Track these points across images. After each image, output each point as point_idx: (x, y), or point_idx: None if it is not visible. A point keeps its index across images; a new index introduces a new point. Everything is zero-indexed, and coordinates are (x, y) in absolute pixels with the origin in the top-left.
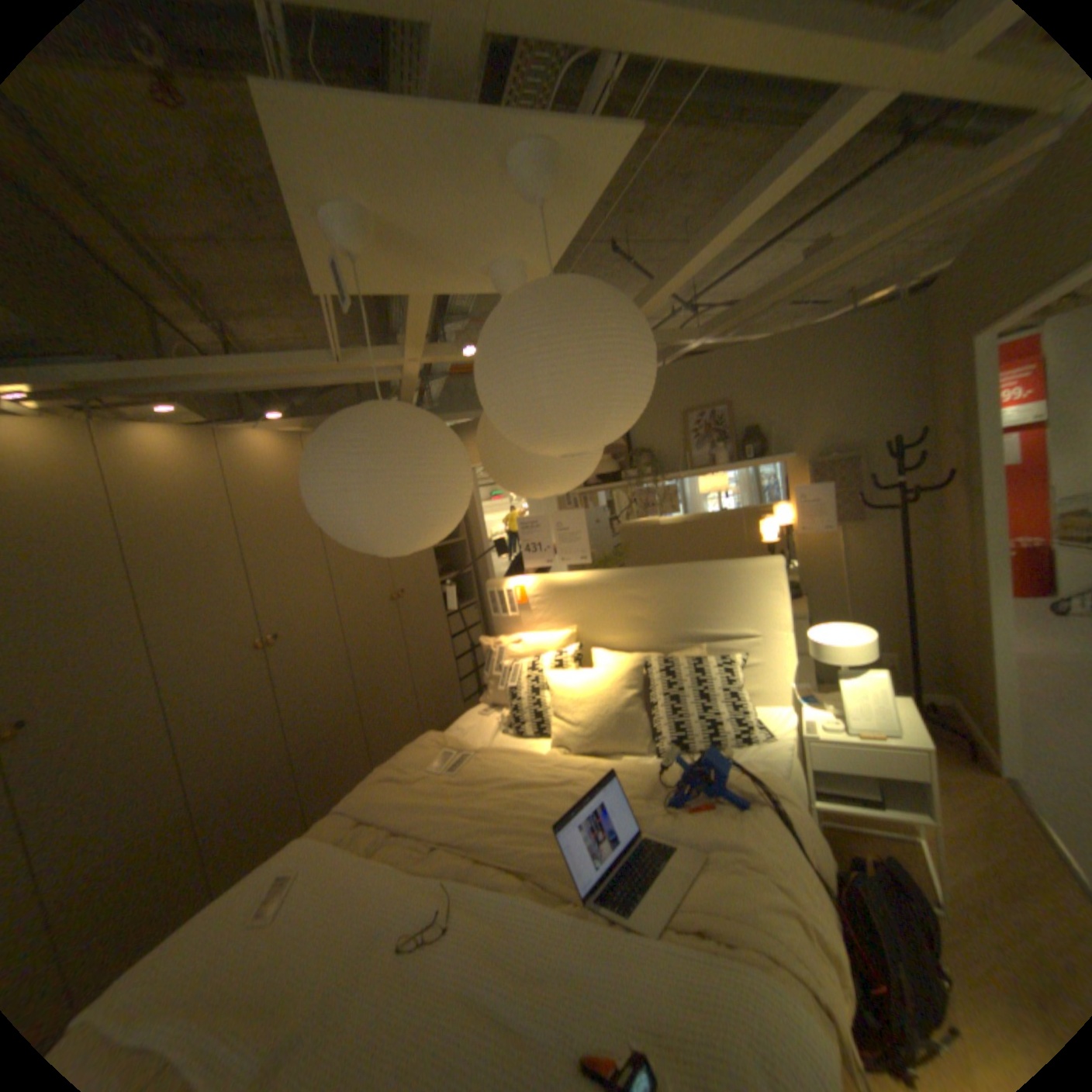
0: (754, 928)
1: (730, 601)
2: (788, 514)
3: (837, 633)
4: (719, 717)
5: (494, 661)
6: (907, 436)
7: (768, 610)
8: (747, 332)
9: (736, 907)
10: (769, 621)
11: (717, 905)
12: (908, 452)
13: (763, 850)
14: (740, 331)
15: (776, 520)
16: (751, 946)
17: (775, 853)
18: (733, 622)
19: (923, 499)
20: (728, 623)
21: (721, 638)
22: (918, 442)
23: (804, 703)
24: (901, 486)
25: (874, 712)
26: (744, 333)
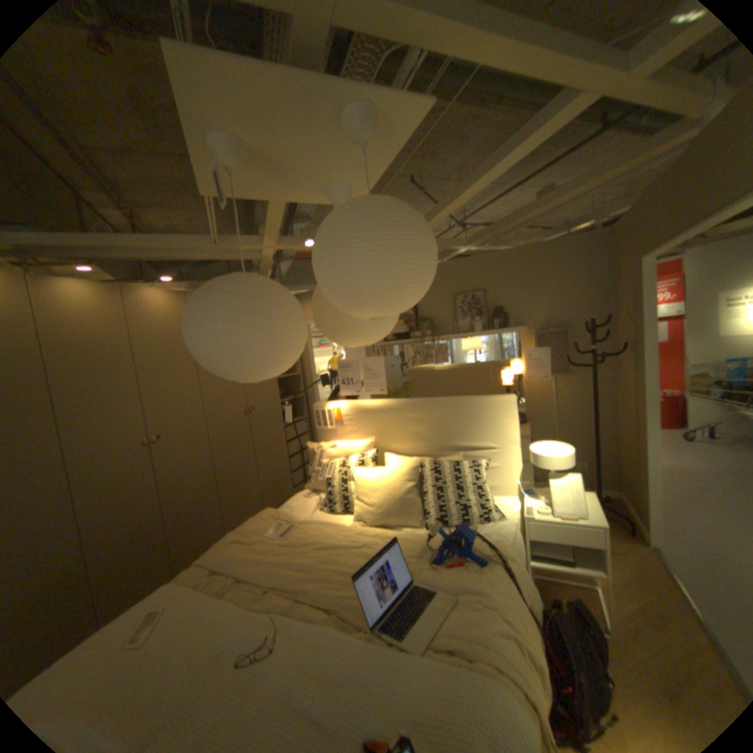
0: (487, 648)
1: (480, 423)
2: (520, 367)
3: (549, 448)
4: (469, 503)
5: (317, 459)
6: (598, 319)
7: (504, 430)
8: (498, 244)
9: (475, 633)
10: (505, 438)
11: (463, 632)
12: (598, 330)
13: (495, 594)
14: (493, 243)
15: (512, 371)
16: (485, 660)
17: (503, 596)
18: (481, 438)
19: (606, 361)
20: (478, 439)
21: (473, 448)
22: (605, 324)
23: (525, 494)
24: (593, 352)
25: (571, 501)
26: (496, 245)
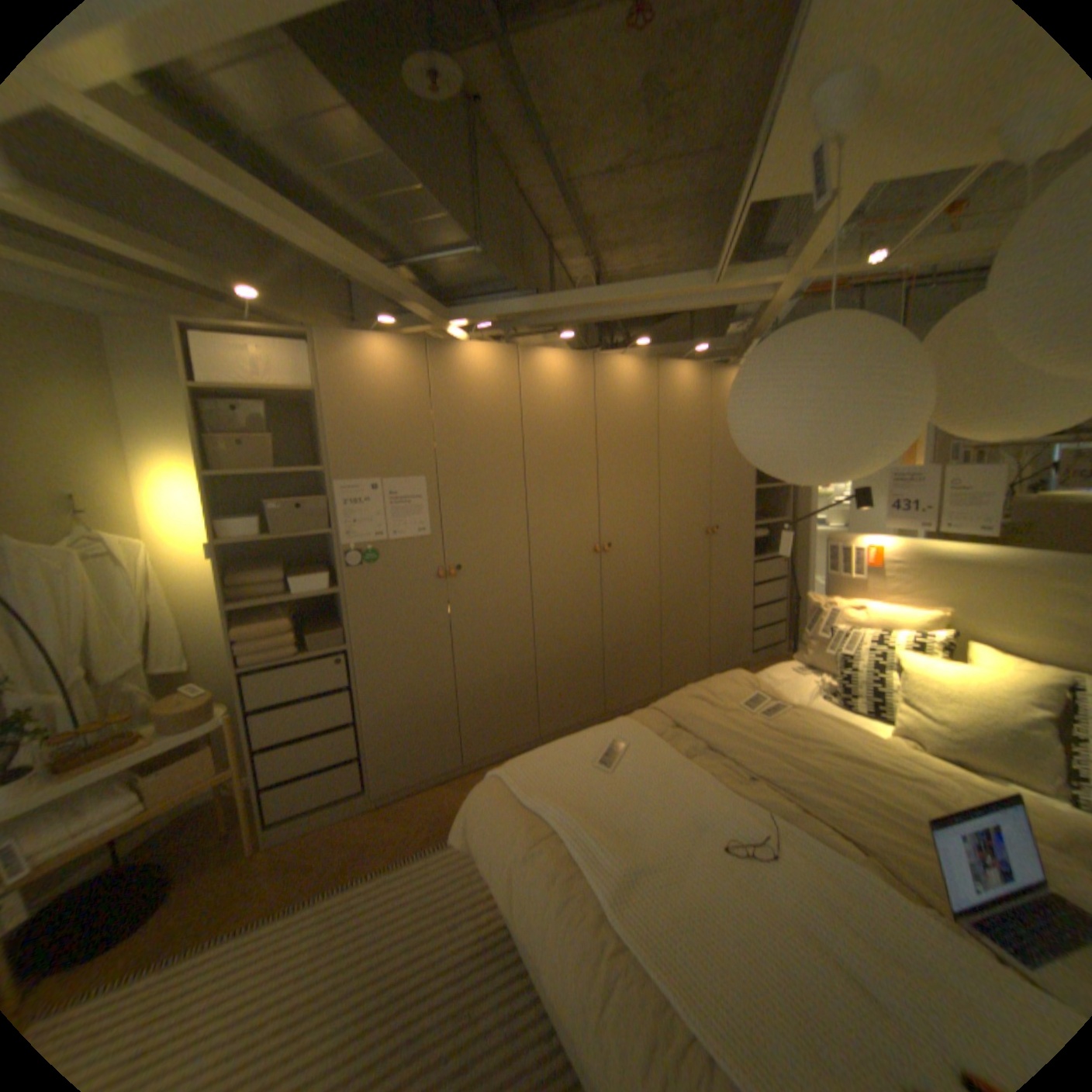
0: None
1: None
2: None
3: None
4: None
5: (824, 621)
6: None
7: None
8: None
9: None
10: None
11: None
12: None
13: None
14: None
15: None
16: None
17: None
18: None
19: None
20: None
21: None
22: None
23: None
24: None
25: None
26: None
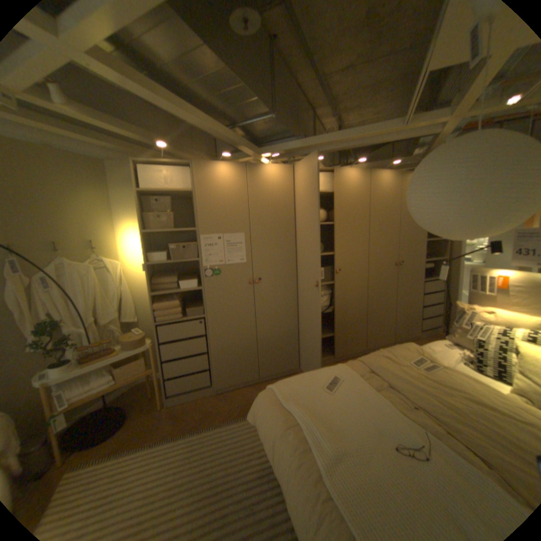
0: None
1: None
2: None
3: None
4: None
5: (466, 319)
6: None
7: None
8: None
9: None
10: None
11: None
12: None
13: None
14: None
15: None
16: None
17: None
18: None
19: None
20: None
21: None
22: None
23: None
24: None
25: None
26: None
